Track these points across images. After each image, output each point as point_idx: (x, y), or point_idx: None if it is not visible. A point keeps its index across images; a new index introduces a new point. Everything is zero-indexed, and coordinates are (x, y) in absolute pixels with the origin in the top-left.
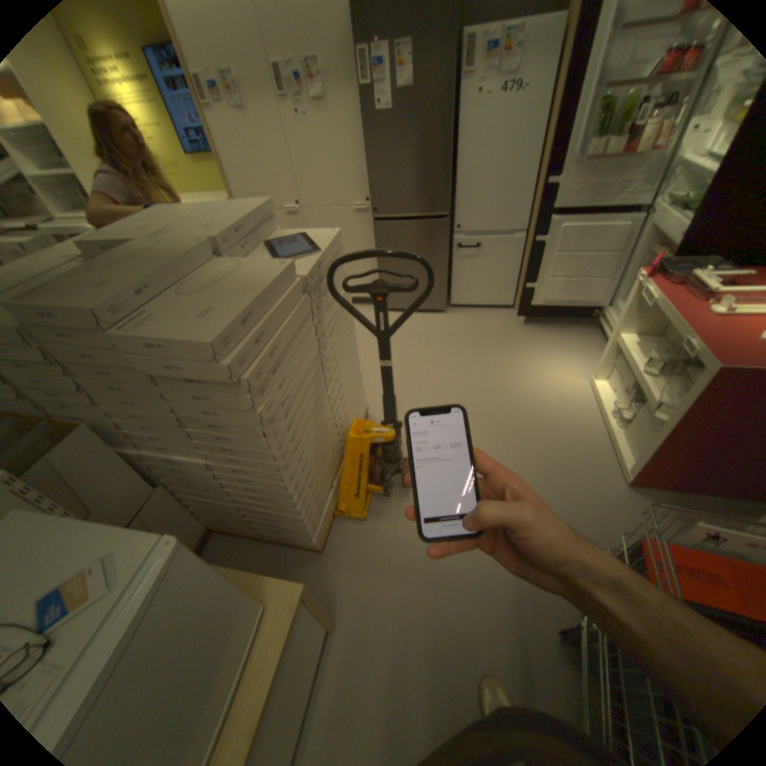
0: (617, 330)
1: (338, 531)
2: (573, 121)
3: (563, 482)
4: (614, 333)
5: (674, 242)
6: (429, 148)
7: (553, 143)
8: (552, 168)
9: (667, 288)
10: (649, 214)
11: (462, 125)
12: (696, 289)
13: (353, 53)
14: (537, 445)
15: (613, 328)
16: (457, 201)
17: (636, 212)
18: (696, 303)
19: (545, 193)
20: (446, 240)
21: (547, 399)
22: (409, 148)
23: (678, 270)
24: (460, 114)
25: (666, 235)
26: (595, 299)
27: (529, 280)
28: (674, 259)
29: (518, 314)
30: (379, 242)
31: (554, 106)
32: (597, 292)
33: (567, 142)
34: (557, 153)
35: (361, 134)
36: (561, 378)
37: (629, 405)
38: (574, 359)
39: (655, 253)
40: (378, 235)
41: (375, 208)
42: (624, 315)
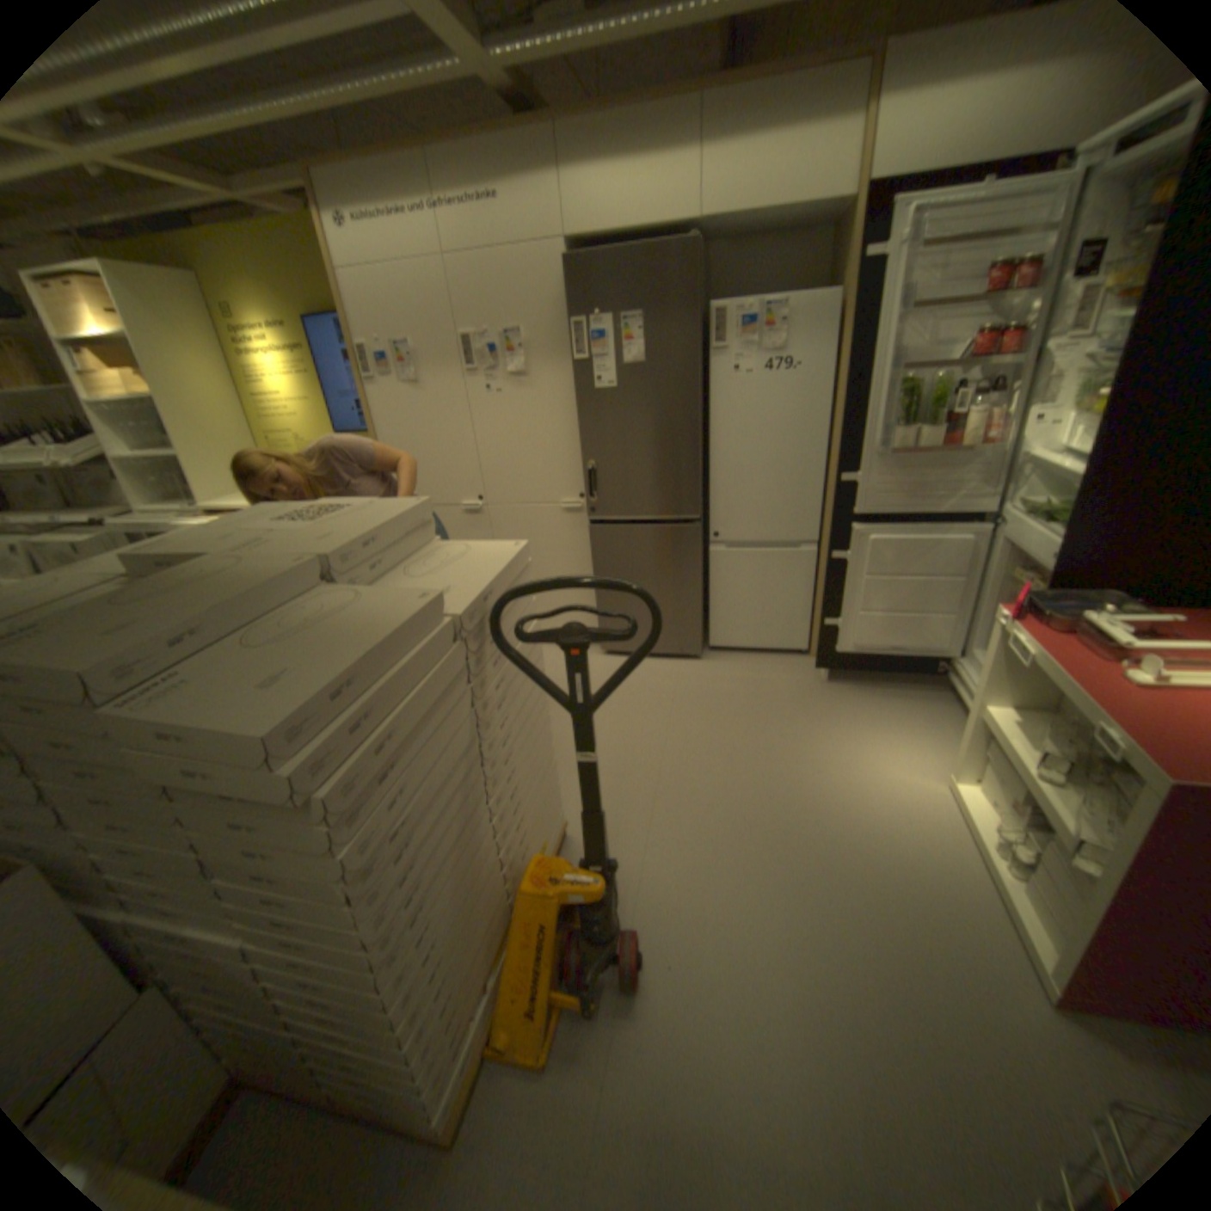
0: (981, 697)
1: (488, 1095)
2: (865, 405)
3: (927, 994)
4: (977, 701)
5: (1044, 566)
6: (668, 434)
7: (841, 431)
8: (844, 461)
9: (1047, 638)
10: (998, 524)
11: (713, 406)
12: (1095, 640)
13: (567, 325)
14: (868, 908)
15: (974, 694)
16: (712, 500)
17: (977, 522)
18: (1101, 665)
19: (839, 493)
20: (697, 553)
21: (878, 817)
22: (640, 433)
23: (1059, 609)
24: (709, 394)
25: (1030, 555)
26: (936, 645)
27: (828, 614)
28: (1050, 592)
29: (816, 665)
30: (596, 553)
31: (838, 387)
32: (939, 635)
33: (862, 431)
34: (848, 444)
35: (574, 415)
36: (899, 777)
37: (1025, 836)
38: (916, 743)
39: (1018, 580)
40: (596, 544)
41: (592, 507)
42: (989, 673)
